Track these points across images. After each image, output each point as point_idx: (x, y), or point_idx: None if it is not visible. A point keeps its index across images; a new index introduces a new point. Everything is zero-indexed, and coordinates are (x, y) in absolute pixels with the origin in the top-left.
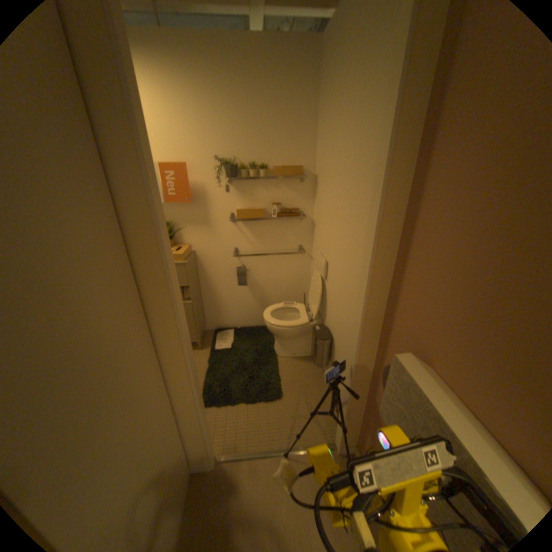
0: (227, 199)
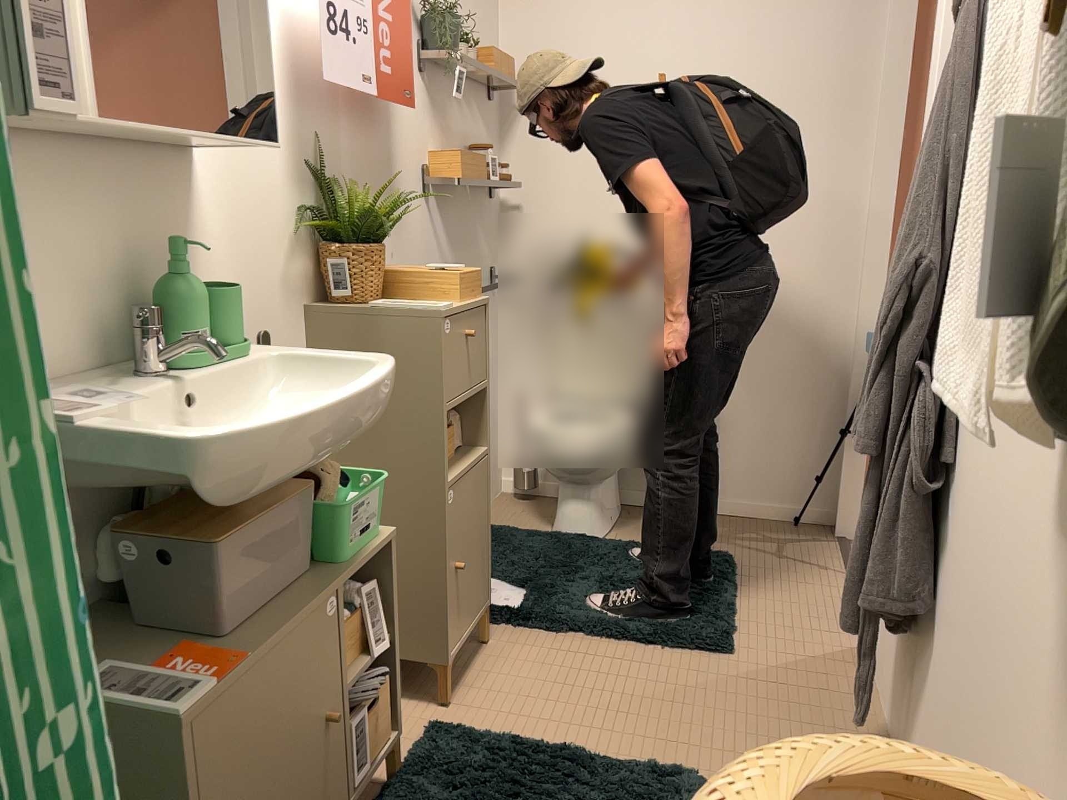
0: (418, 121)
